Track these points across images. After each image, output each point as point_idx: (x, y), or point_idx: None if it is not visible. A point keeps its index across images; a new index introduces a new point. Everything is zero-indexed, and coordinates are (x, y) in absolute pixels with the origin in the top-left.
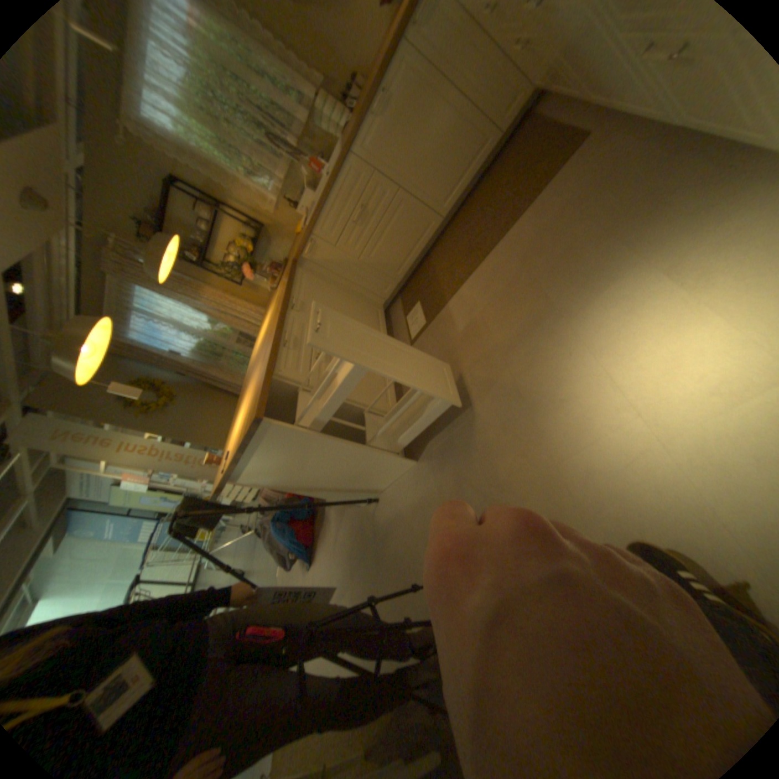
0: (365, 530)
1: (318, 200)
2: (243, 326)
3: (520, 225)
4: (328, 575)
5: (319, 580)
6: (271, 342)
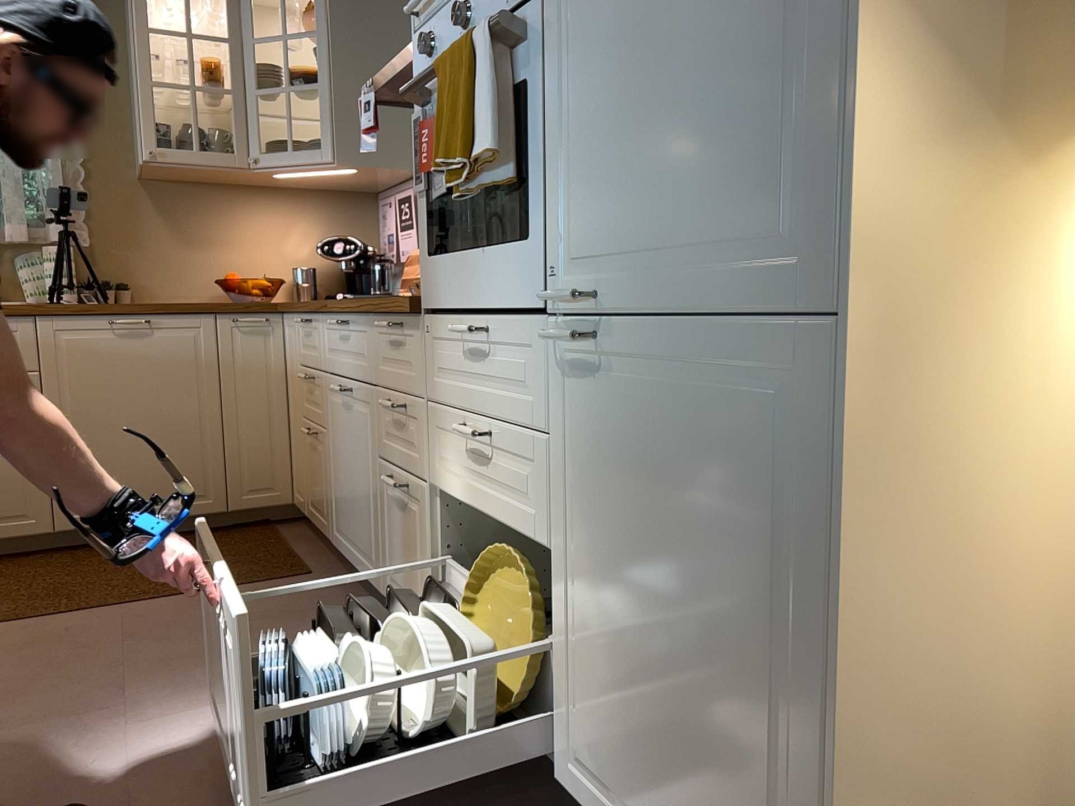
0: None
1: None
2: None
3: (157, 606)
4: None
5: None
6: None
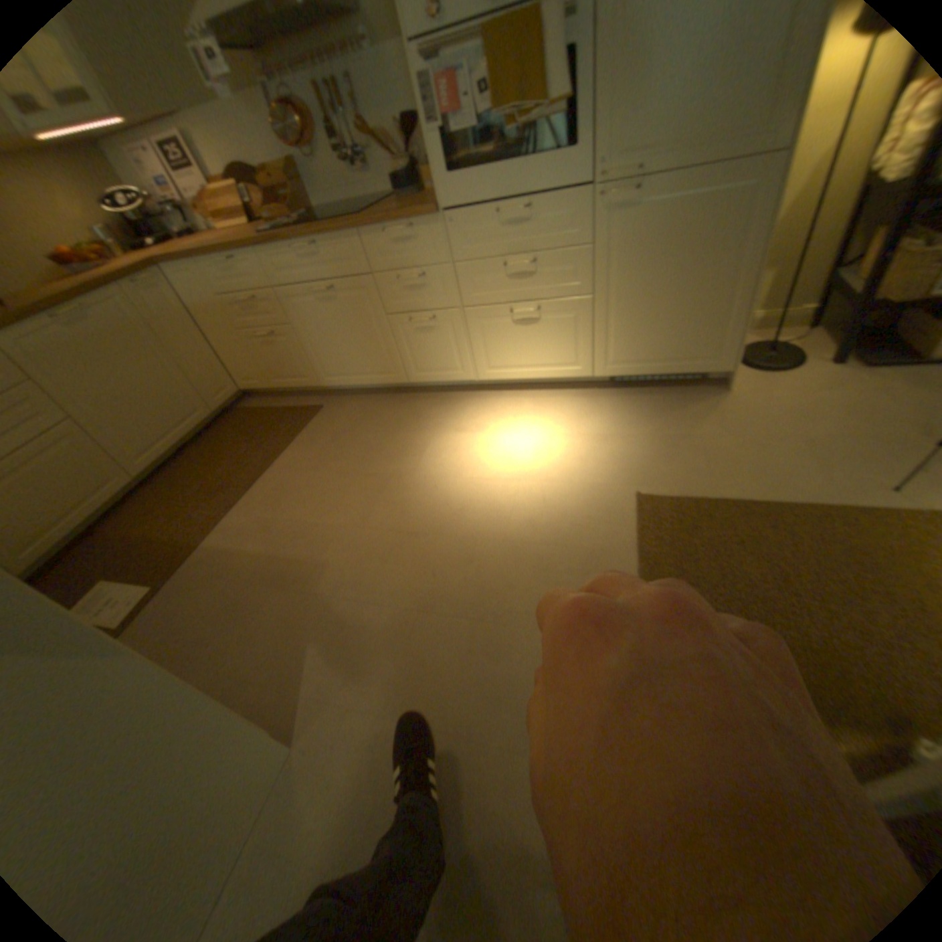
0: None
1: None
2: None
3: (287, 457)
4: None
5: None
6: None
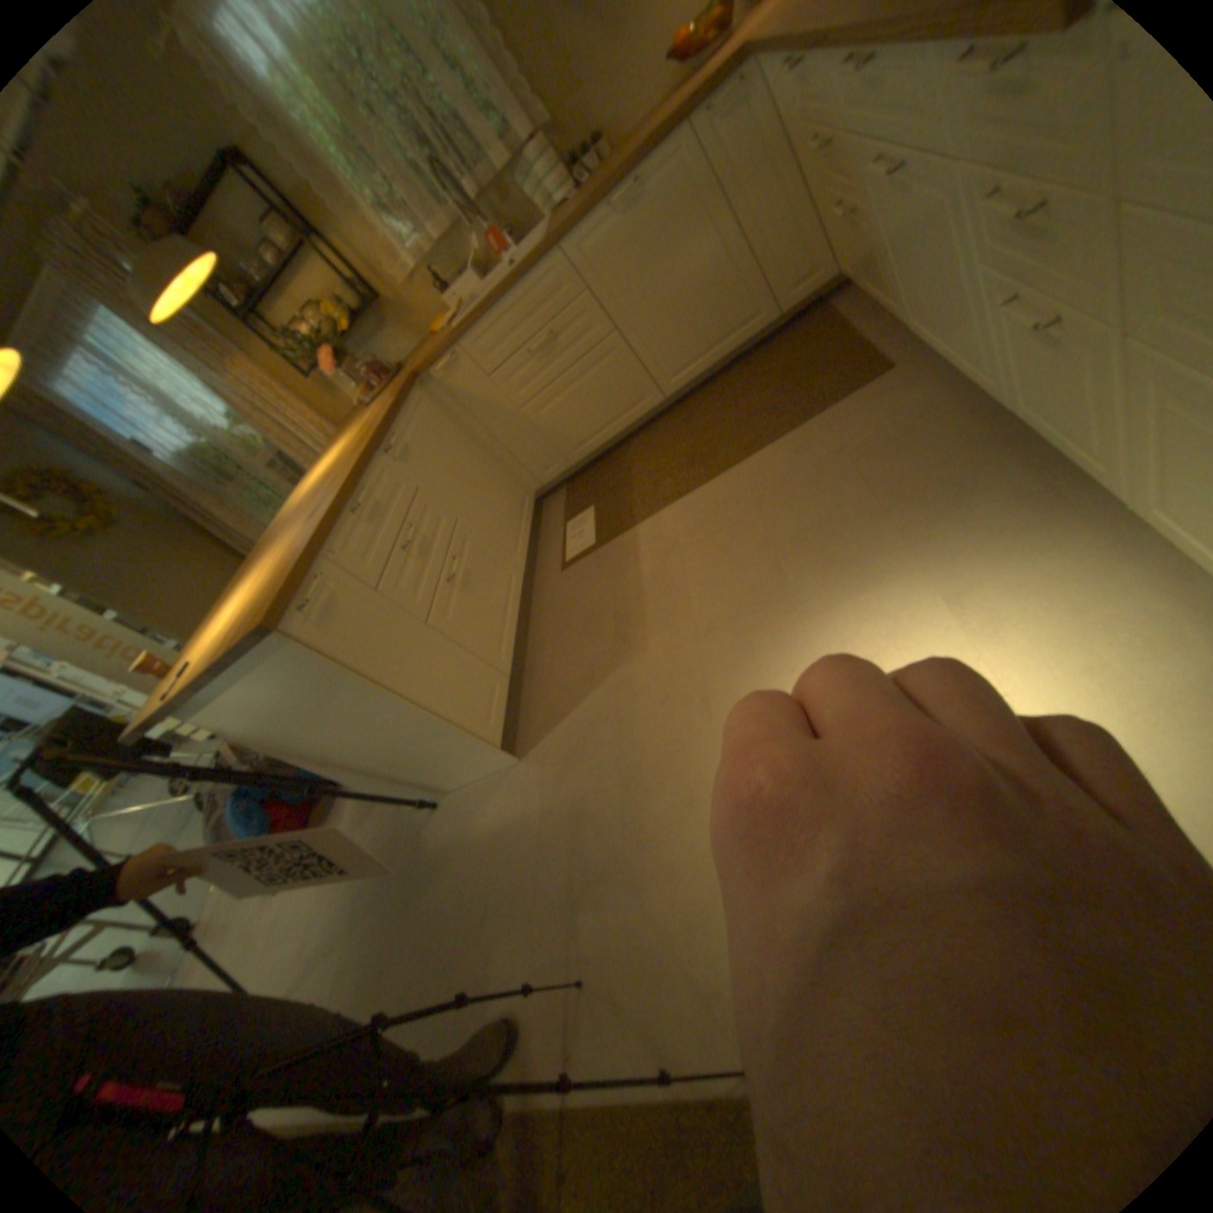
0: (397, 851)
1: (482, 299)
2: (286, 445)
3: (769, 453)
4: (308, 914)
5: (290, 917)
6: (330, 498)
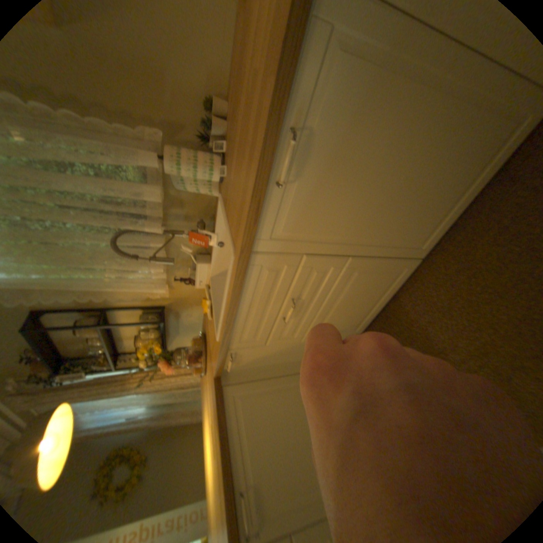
0: None
1: (225, 319)
2: (185, 388)
3: None
4: None
5: None
6: None
